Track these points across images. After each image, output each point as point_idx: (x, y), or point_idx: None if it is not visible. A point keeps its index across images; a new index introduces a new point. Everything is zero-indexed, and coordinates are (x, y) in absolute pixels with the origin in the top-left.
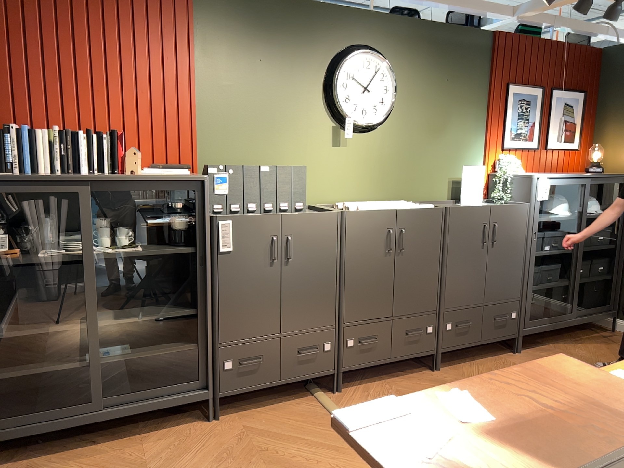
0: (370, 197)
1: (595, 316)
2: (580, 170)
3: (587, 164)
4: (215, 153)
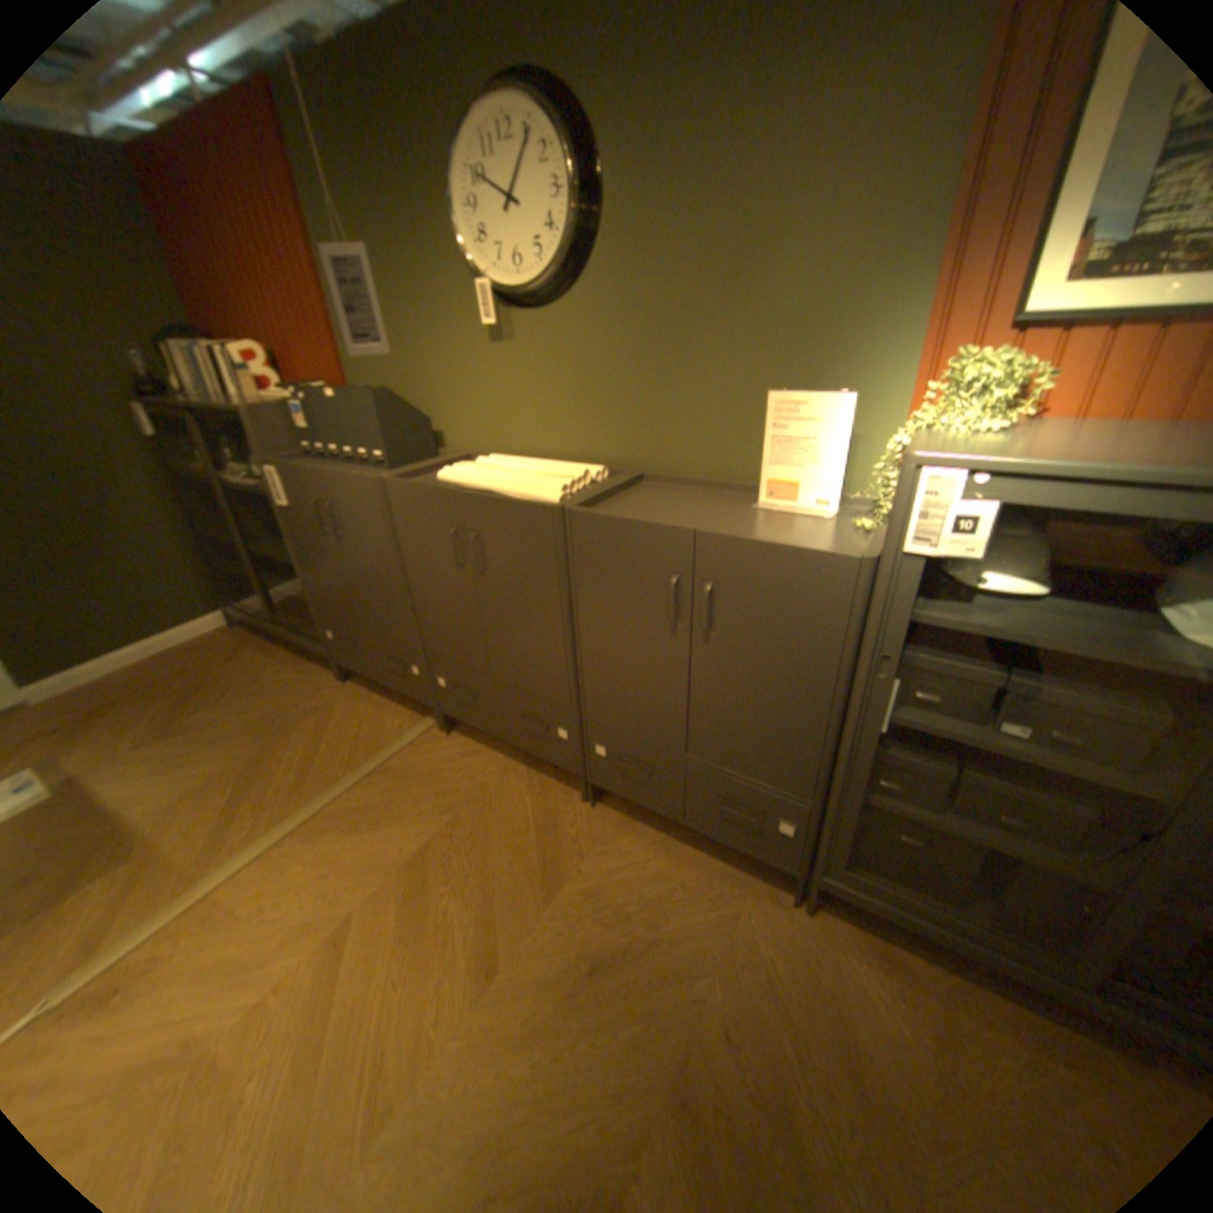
0: (569, 452)
1: None
2: None
3: None
4: (356, 364)
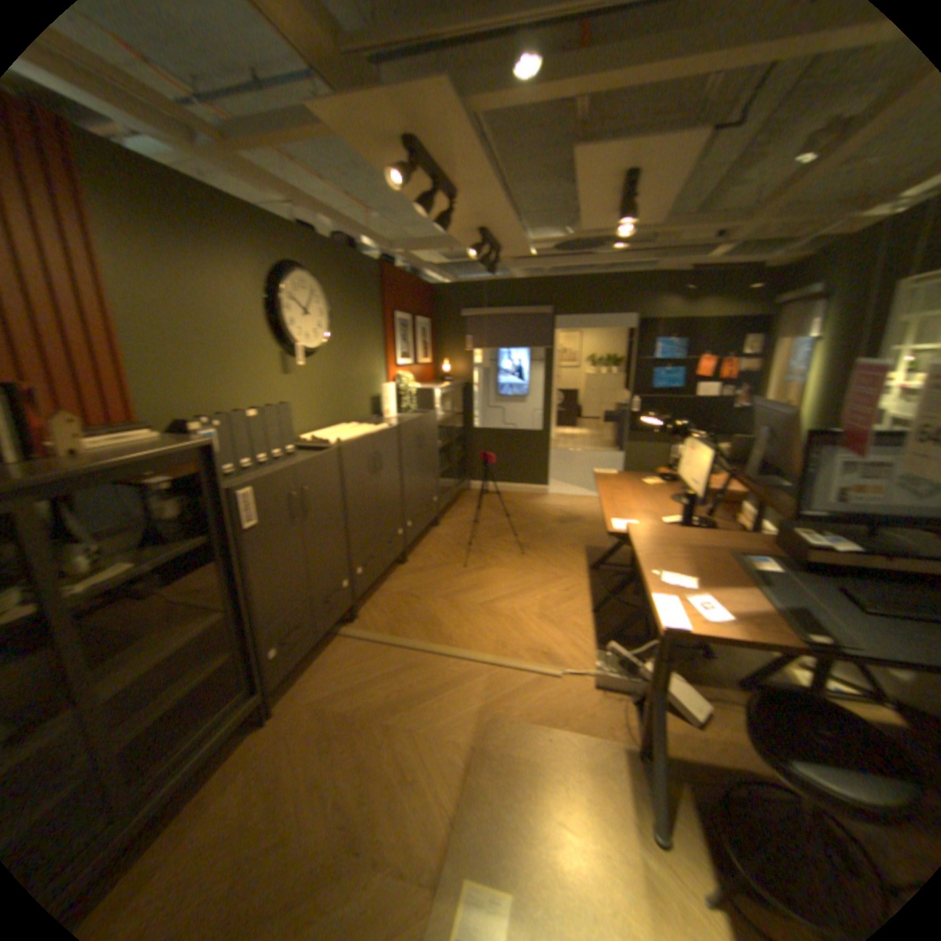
0: (318, 424)
1: (462, 483)
2: (431, 379)
3: (433, 373)
4: (152, 399)
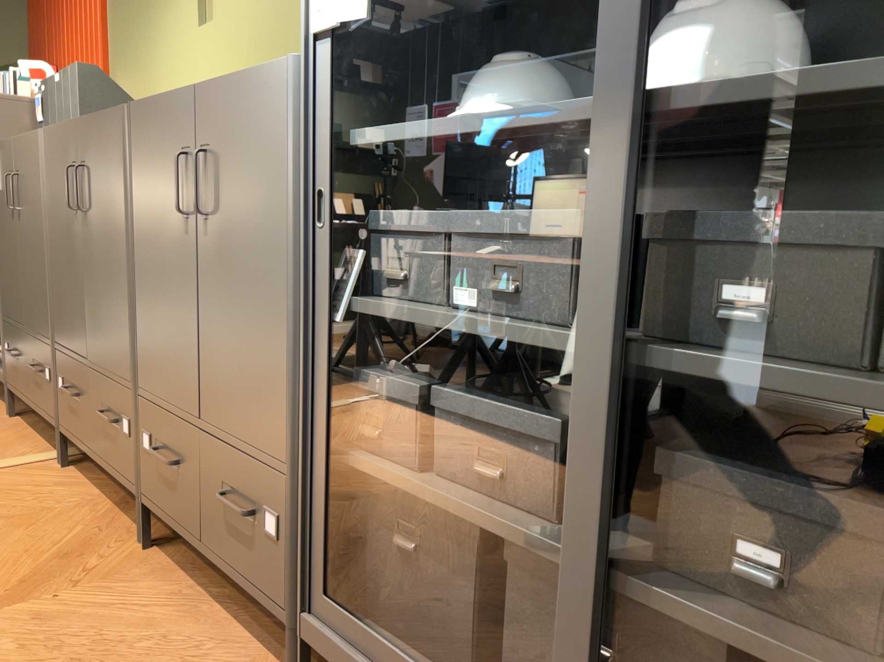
0: None
1: None
2: None
3: None
4: (119, 79)
